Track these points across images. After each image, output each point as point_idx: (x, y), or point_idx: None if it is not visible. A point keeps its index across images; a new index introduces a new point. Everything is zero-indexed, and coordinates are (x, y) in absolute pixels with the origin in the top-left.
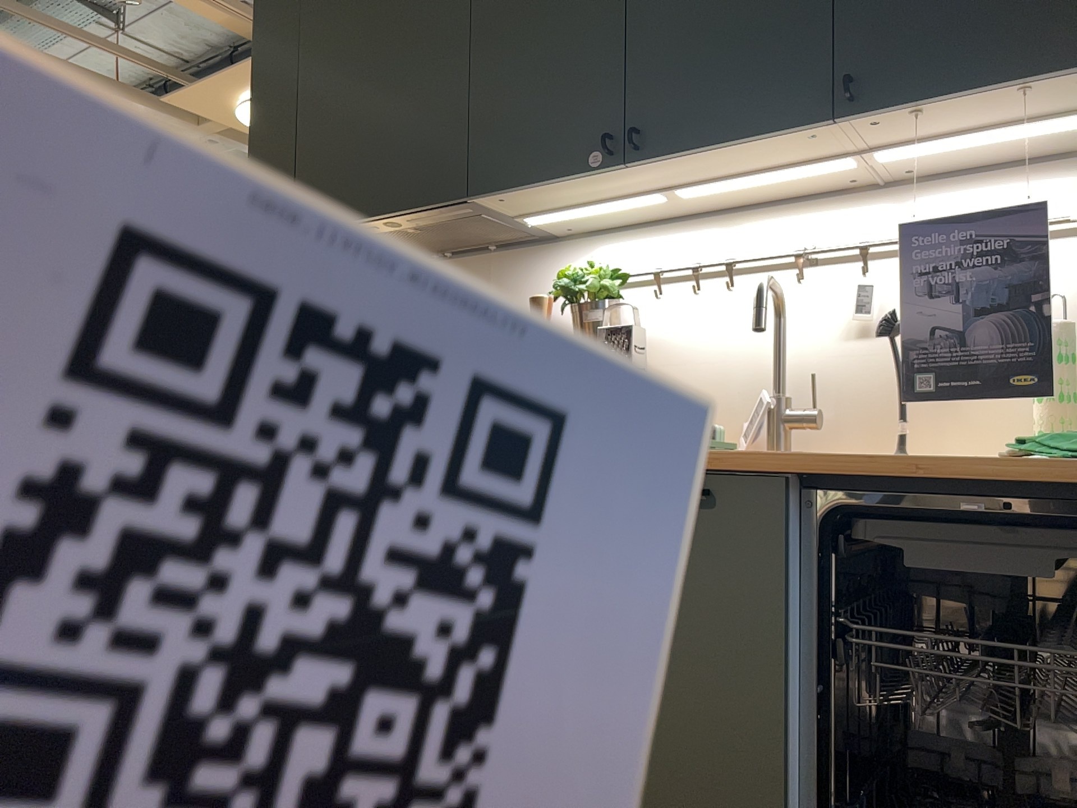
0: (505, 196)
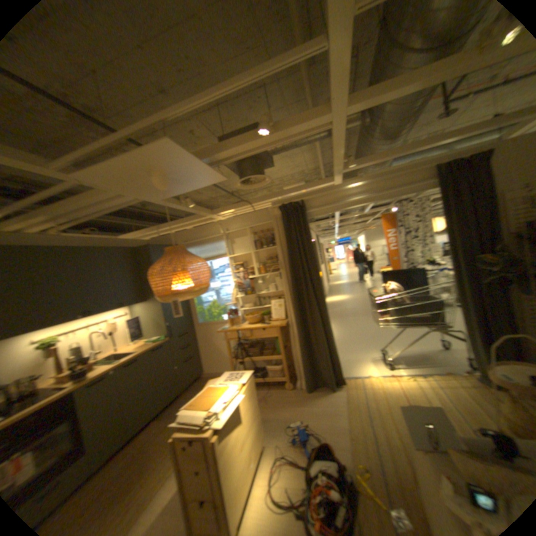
0: (50, 328)
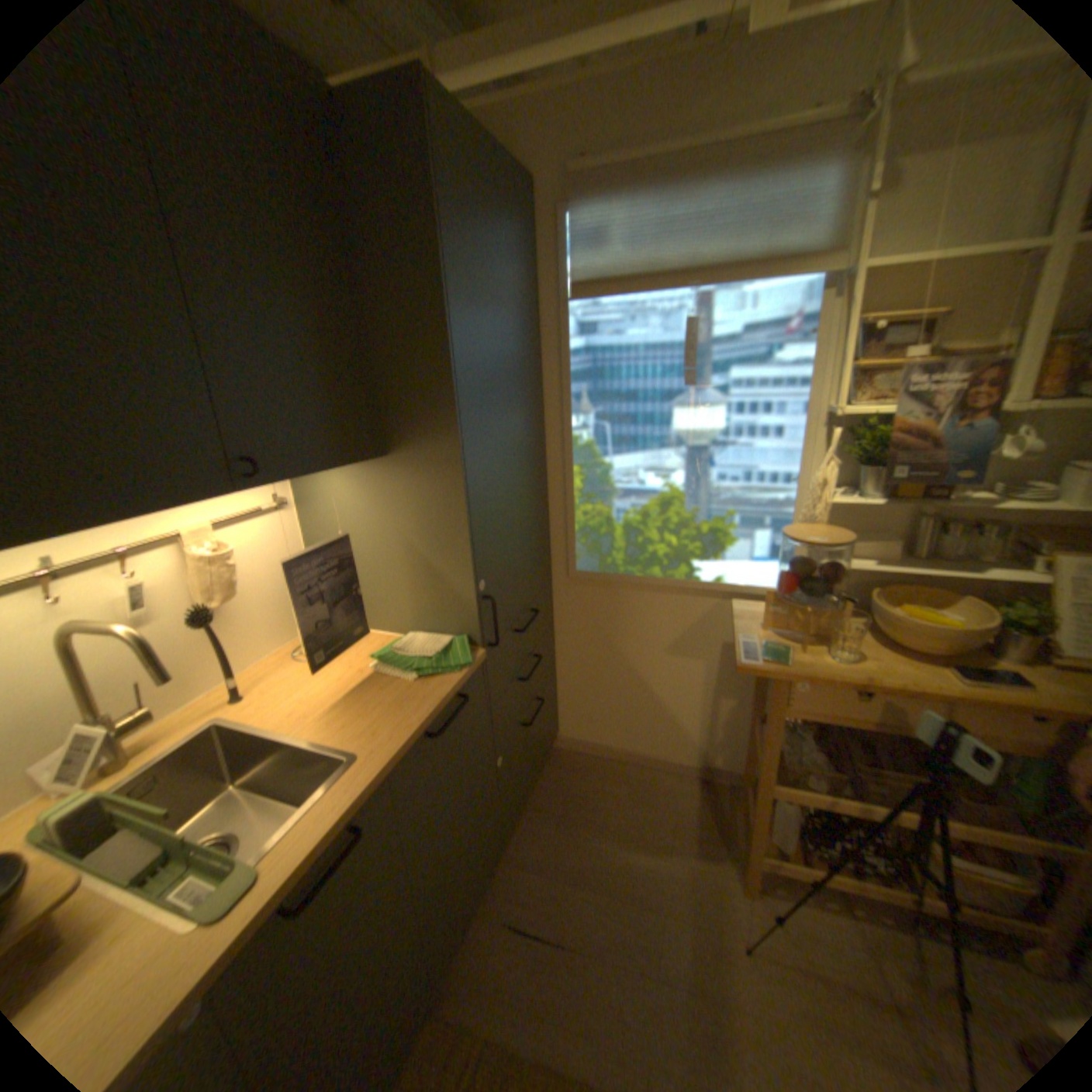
0: None
